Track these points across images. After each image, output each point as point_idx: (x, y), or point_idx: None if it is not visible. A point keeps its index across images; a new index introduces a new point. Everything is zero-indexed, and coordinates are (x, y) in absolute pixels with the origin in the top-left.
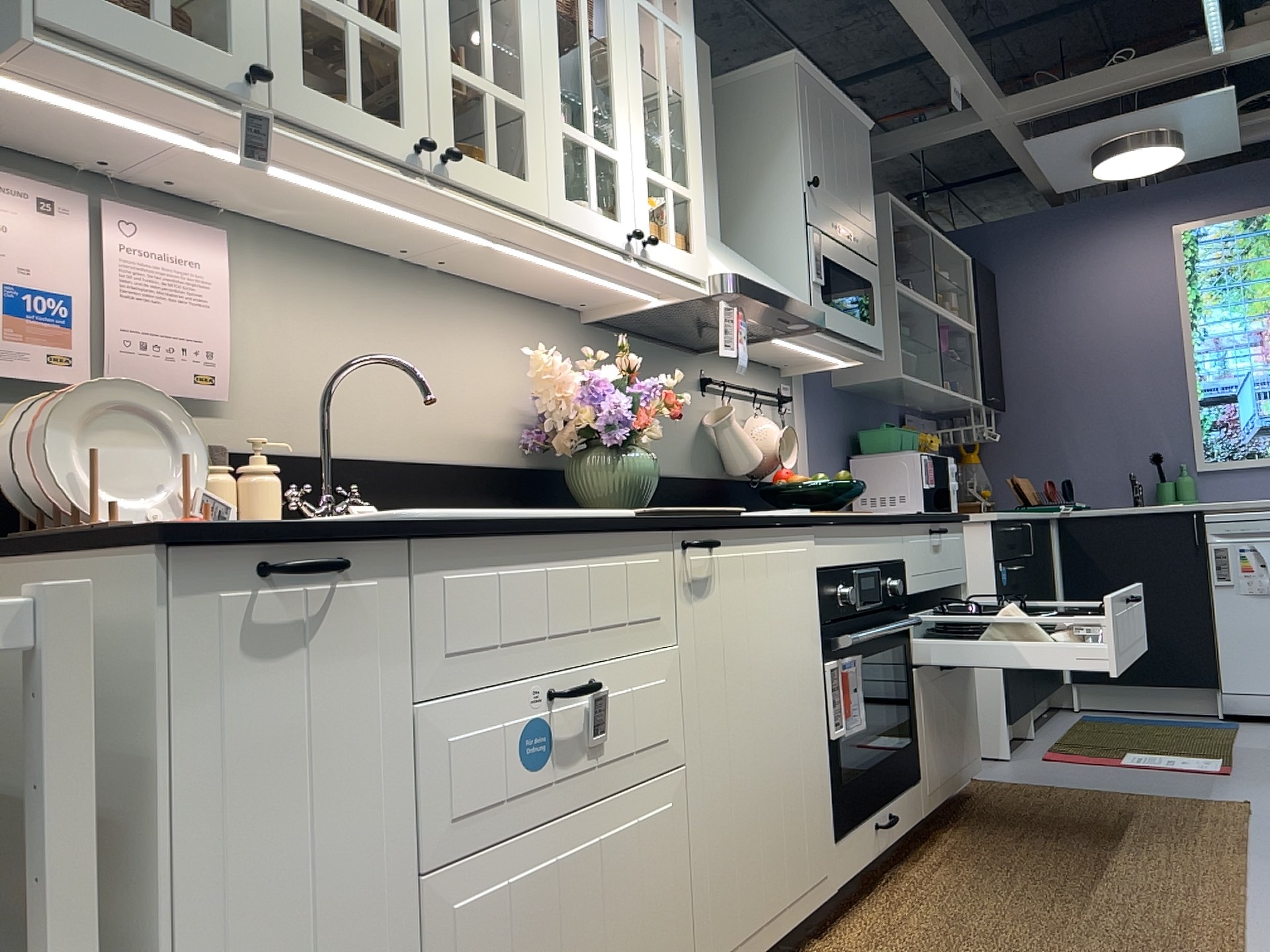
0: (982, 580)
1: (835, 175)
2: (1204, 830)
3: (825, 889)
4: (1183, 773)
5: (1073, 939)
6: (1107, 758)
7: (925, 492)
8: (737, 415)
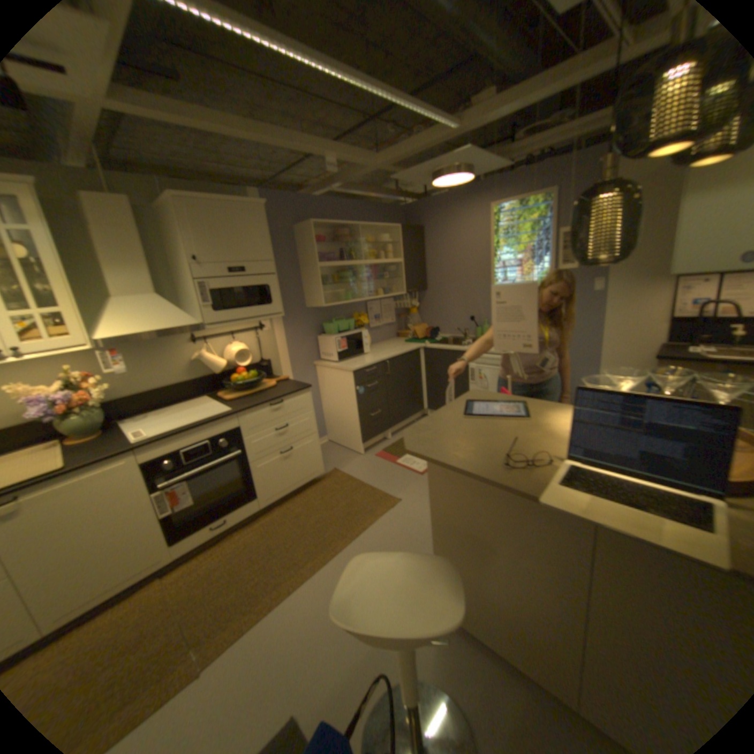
0: (352, 394)
1: (224, 245)
2: (361, 521)
3: (159, 566)
4: (408, 474)
5: (231, 593)
6: (395, 460)
7: (340, 354)
8: (205, 355)
